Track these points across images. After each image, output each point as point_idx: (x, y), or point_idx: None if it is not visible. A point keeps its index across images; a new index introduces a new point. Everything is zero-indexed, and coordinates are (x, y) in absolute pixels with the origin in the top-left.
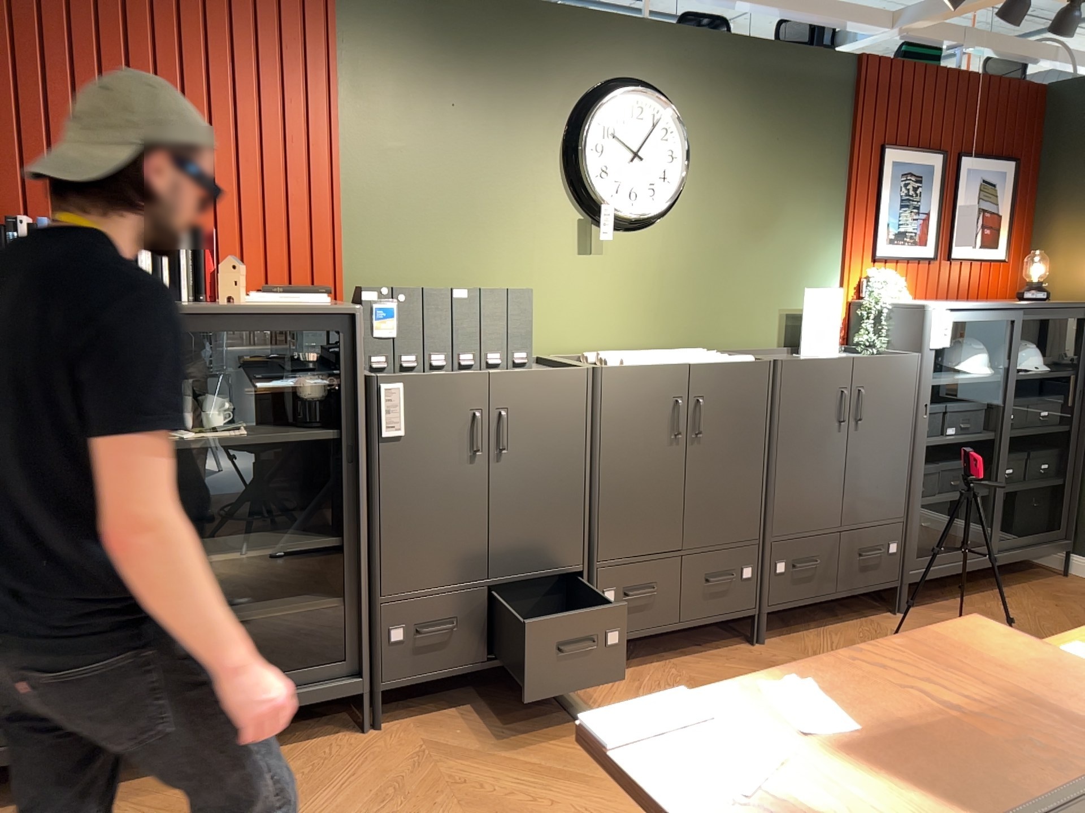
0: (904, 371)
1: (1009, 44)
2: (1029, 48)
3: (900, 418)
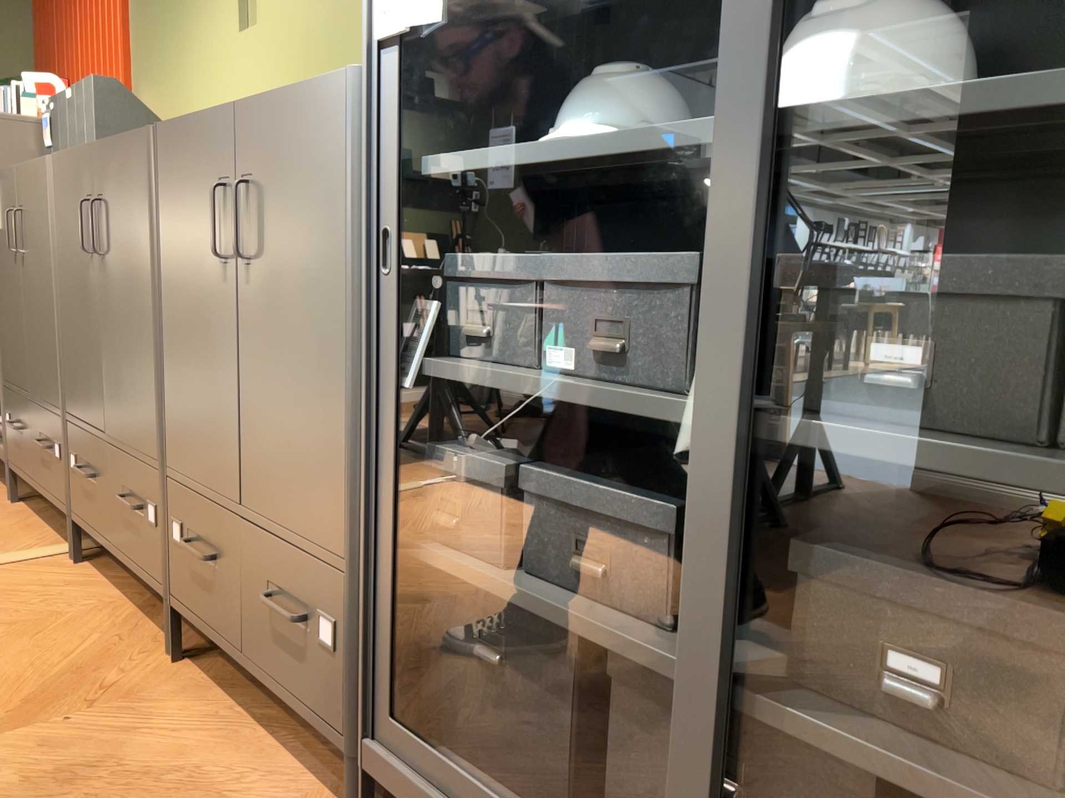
0: (317, 123)
1: None
2: None
3: (317, 260)
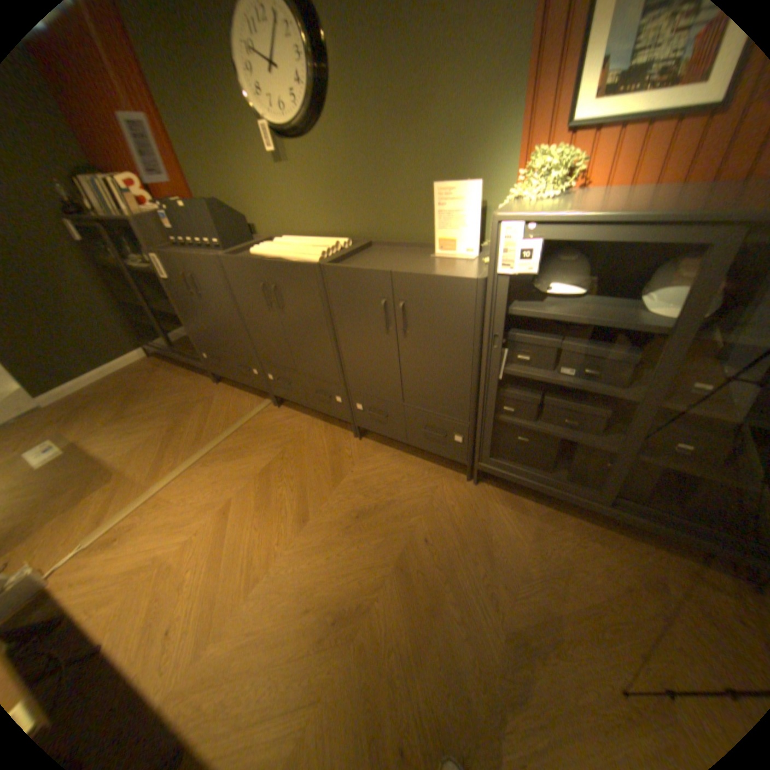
0: (455, 294)
1: None
2: None
3: (454, 339)
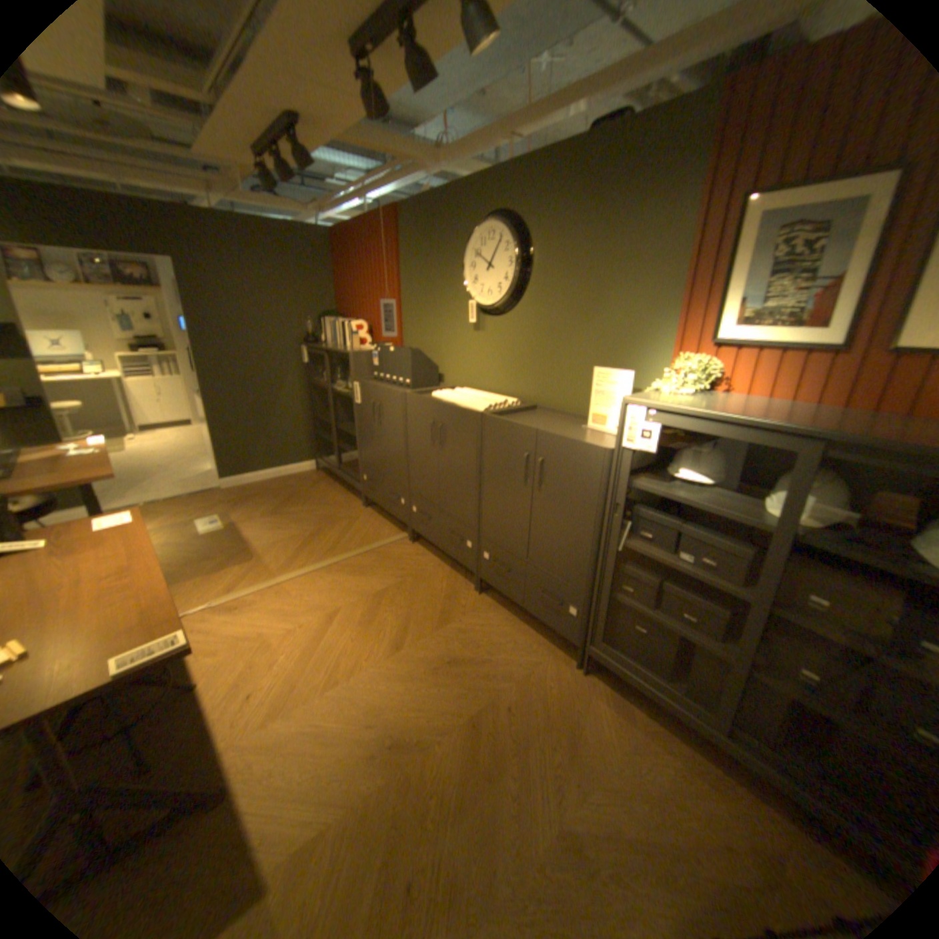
0: (587, 459)
1: None
2: None
3: (581, 501)
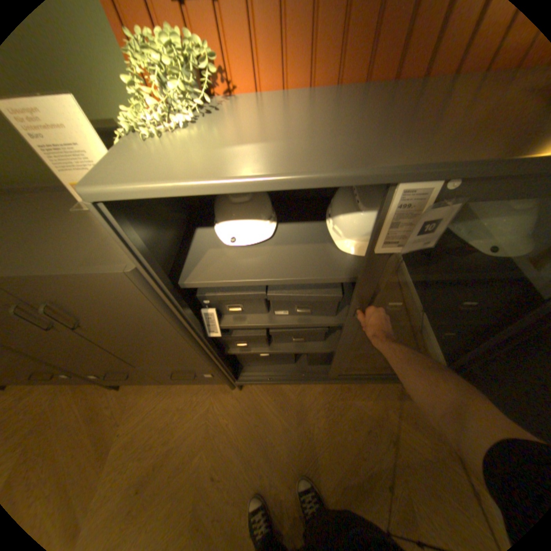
0: (107, 290)
1: None
2: None
3: (145, 325)
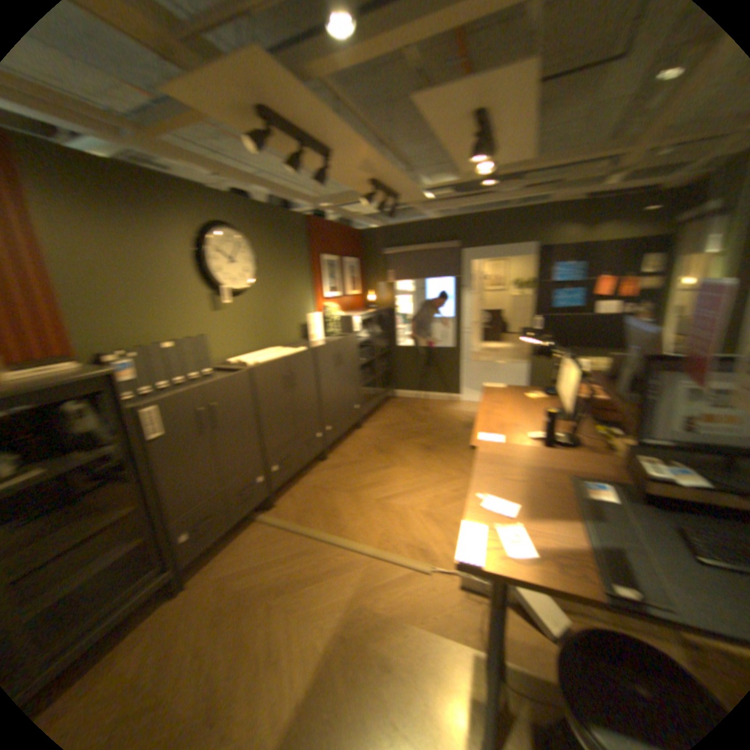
0: (352, 342)
1: (351, 214)
2: (357, 216)
3: (354, 359)
